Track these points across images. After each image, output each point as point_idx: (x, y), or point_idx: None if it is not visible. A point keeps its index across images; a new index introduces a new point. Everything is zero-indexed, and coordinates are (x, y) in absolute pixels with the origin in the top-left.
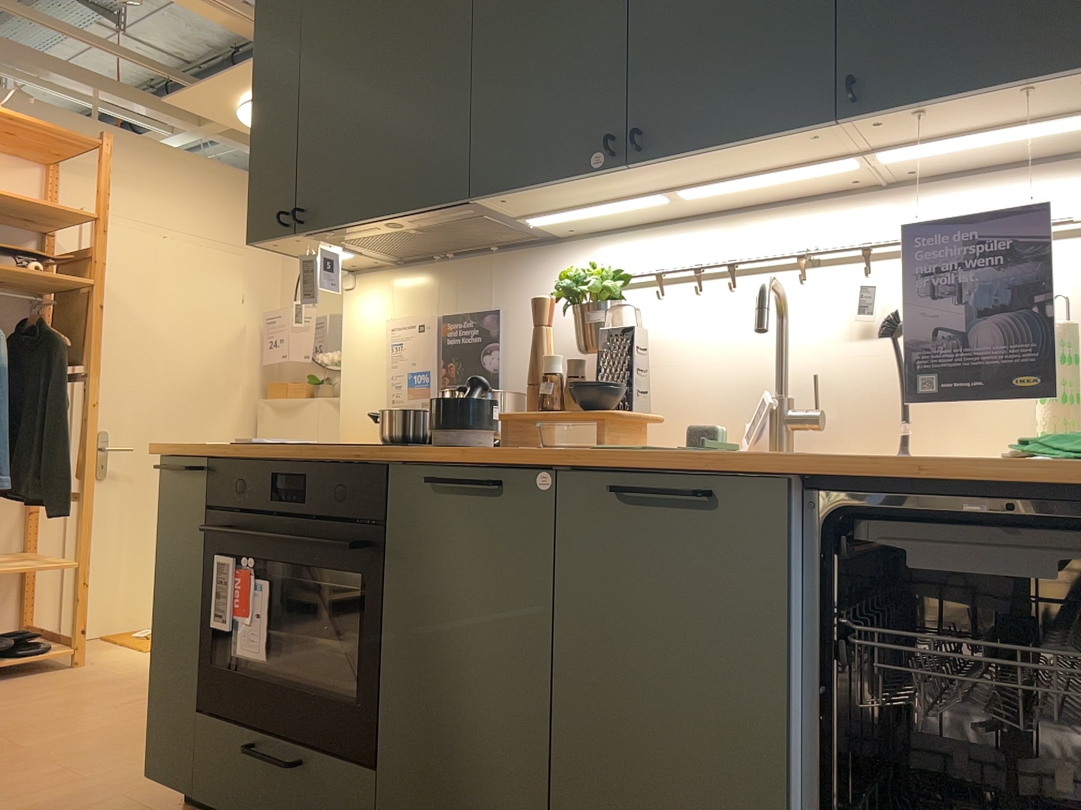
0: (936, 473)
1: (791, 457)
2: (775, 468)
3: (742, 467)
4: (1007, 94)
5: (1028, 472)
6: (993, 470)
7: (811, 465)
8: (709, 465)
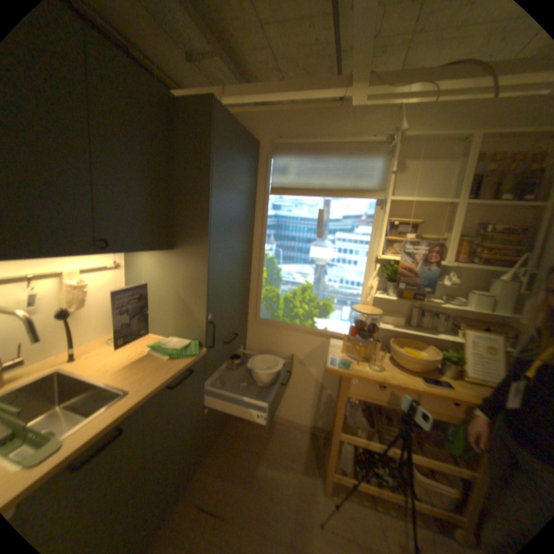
0: (175, 375)
1: (136, 395)
2: (141, 402)
3: (130, 410)
4: (141, 250)
5: (189, 365)
6: (179, 367)
7: (152, 394)
8: (118, 419)
